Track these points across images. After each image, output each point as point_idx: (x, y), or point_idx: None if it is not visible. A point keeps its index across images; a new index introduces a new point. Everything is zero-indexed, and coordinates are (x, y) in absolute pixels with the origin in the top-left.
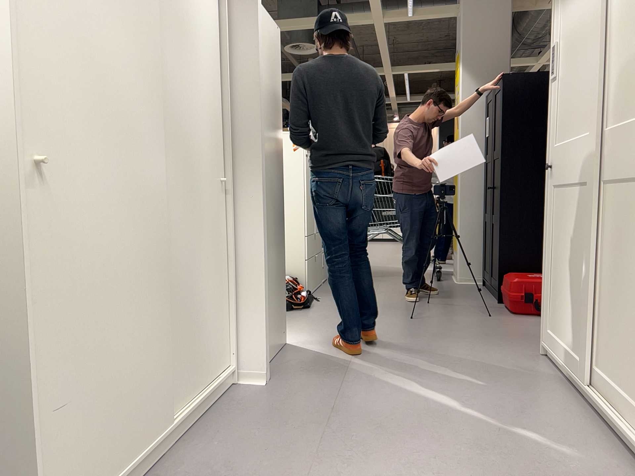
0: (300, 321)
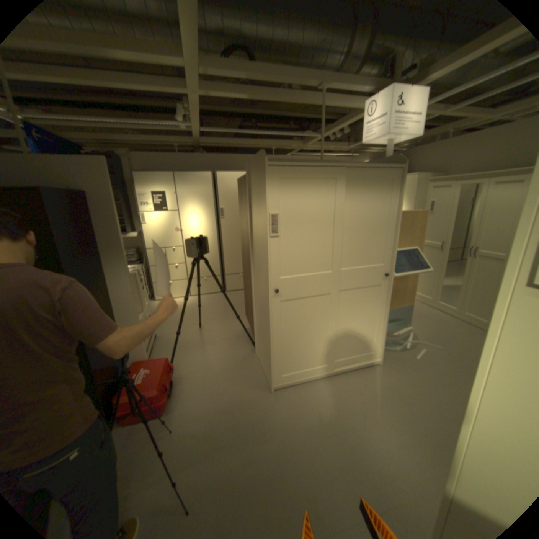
0: None
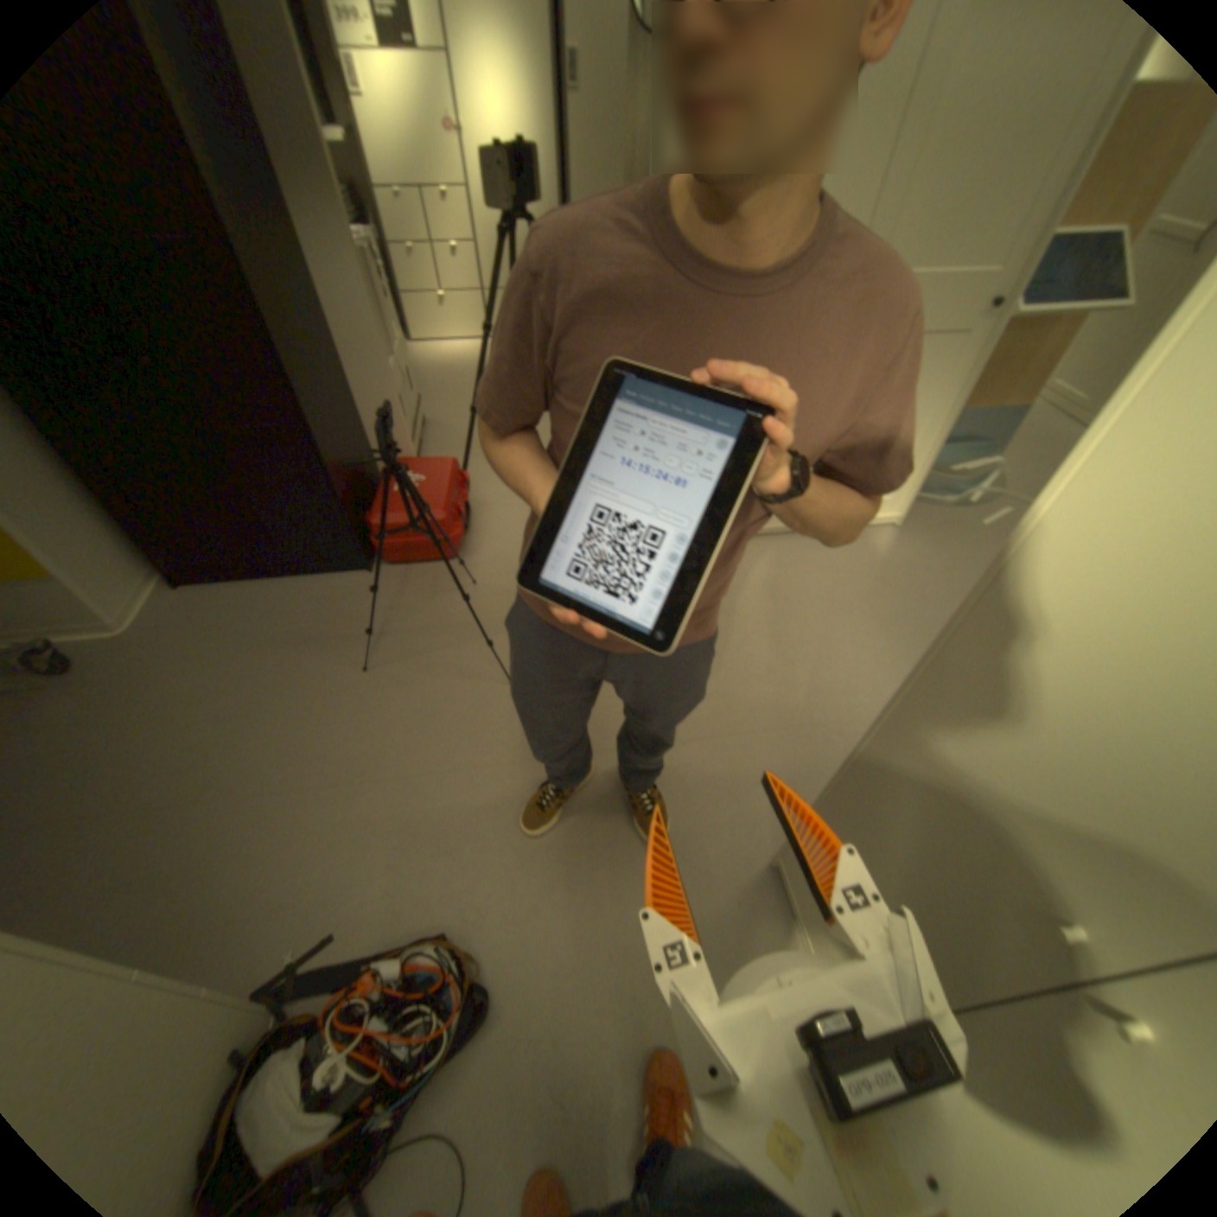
0: (595, 907)
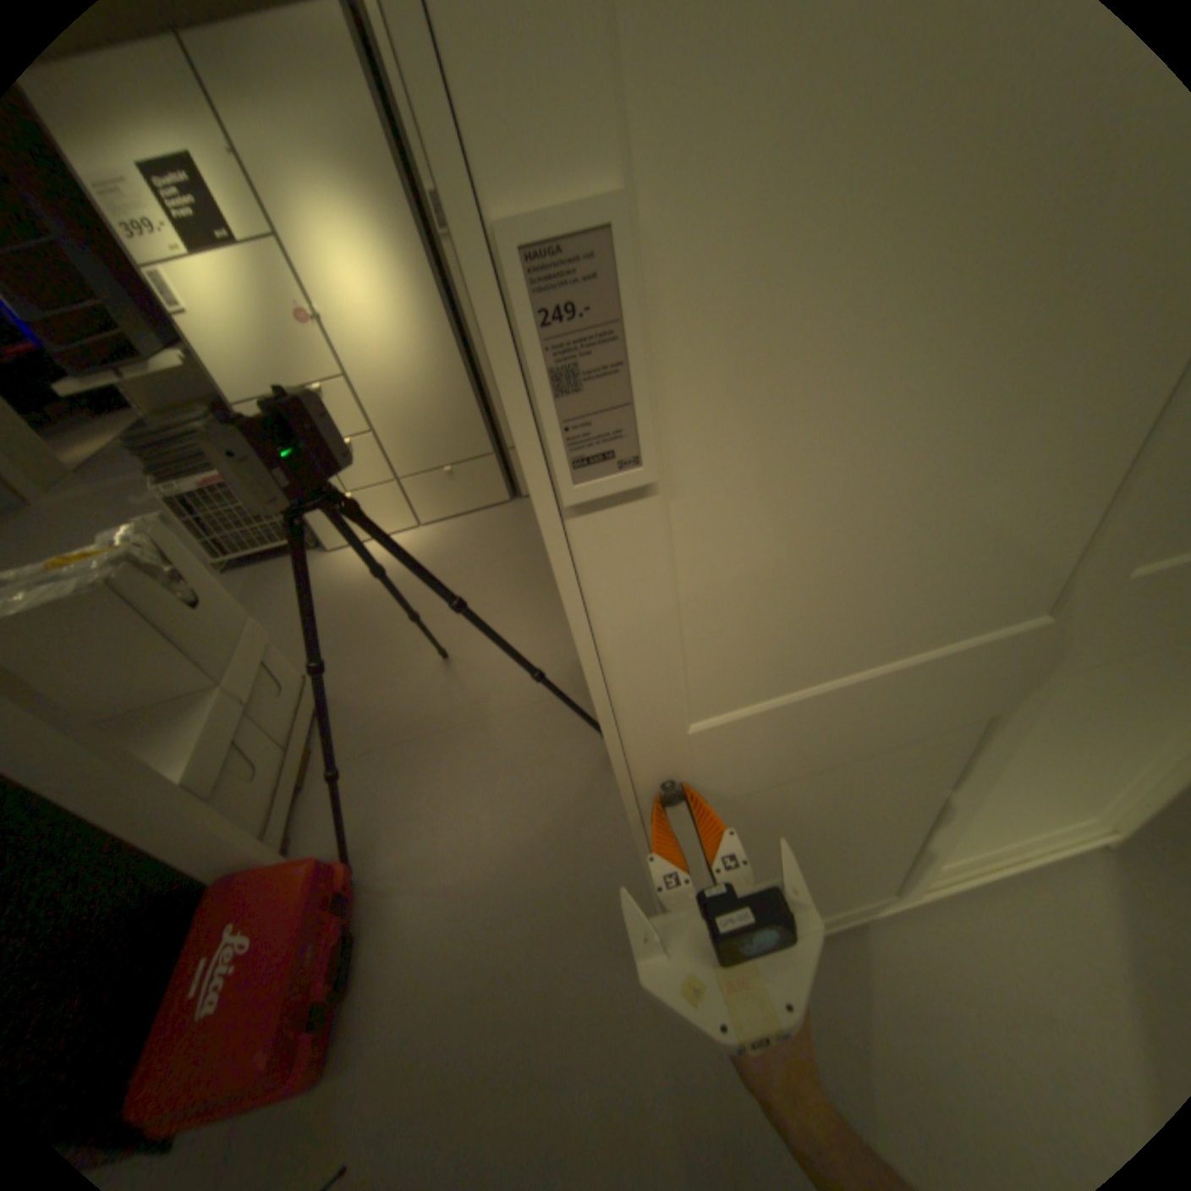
0: None
